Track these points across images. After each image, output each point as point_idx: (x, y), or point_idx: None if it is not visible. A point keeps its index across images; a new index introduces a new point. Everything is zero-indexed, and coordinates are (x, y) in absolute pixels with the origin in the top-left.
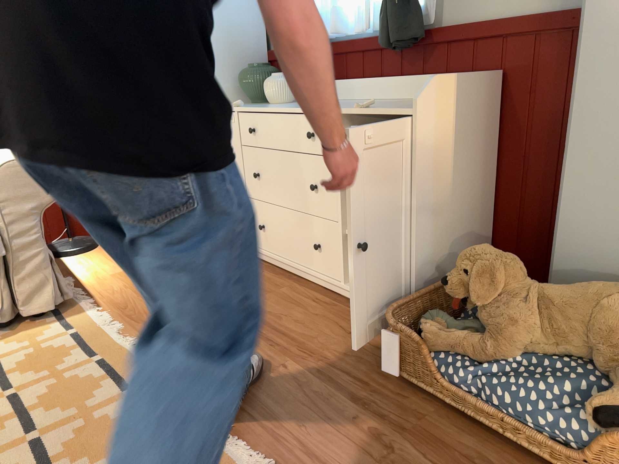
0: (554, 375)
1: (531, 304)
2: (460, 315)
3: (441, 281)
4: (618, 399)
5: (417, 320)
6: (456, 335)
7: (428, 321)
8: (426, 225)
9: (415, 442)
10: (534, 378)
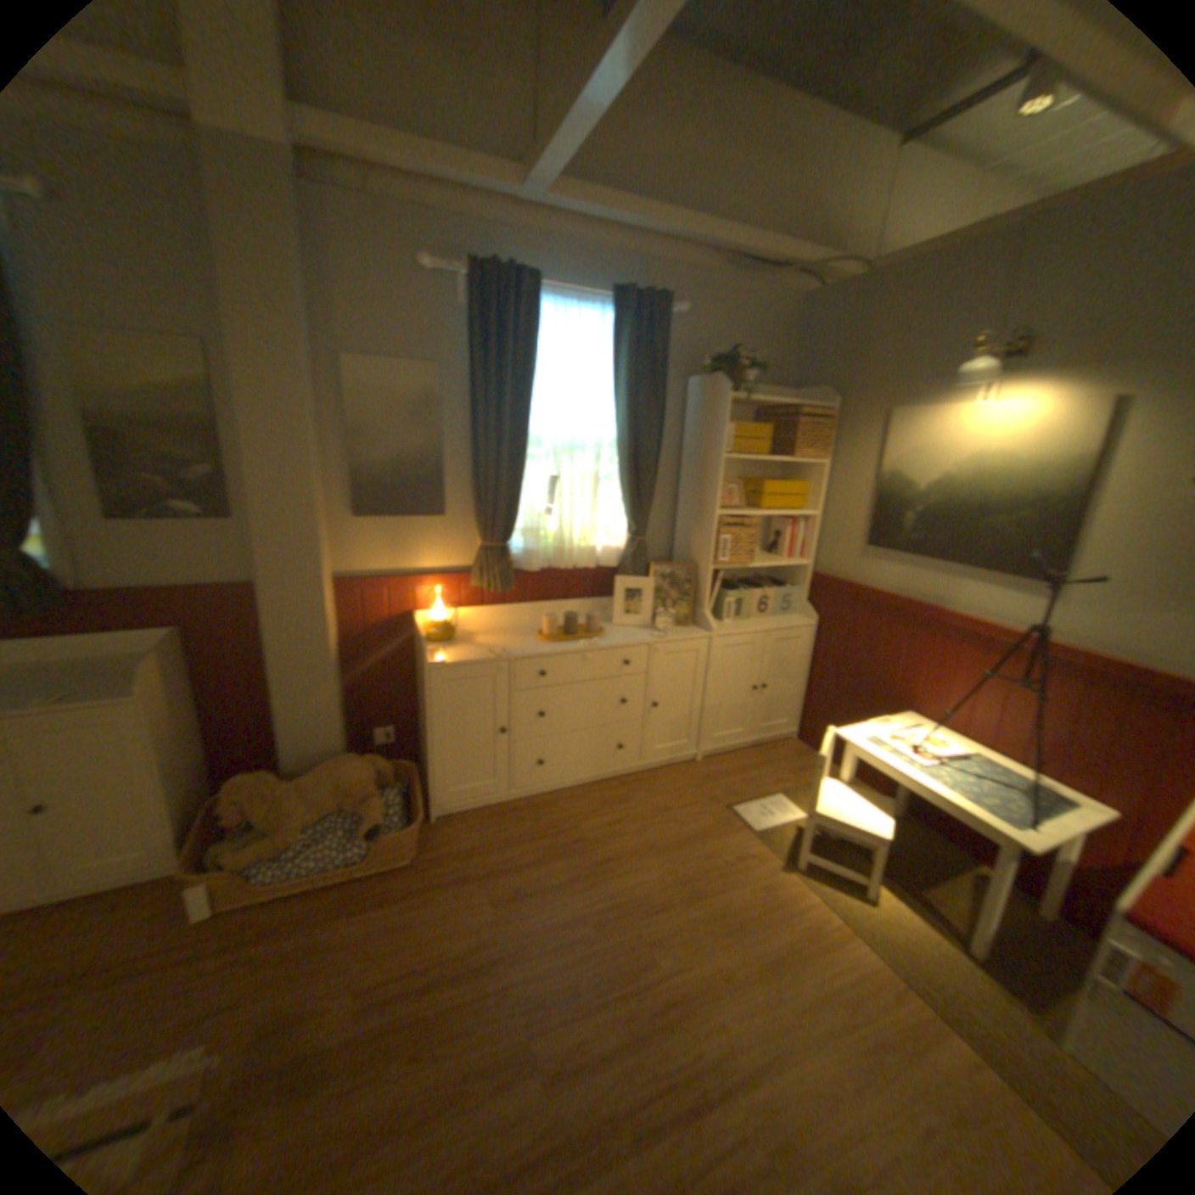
0: (327, 834)
1: (292, 801)
2: (223, 839)
3: (195, 823)
4: (363, 825)
5: (200, 866)
6: (247, 854)
7: (218, 860)
8: (165, 785)
9: (261, 944)
10: (317, 844)
